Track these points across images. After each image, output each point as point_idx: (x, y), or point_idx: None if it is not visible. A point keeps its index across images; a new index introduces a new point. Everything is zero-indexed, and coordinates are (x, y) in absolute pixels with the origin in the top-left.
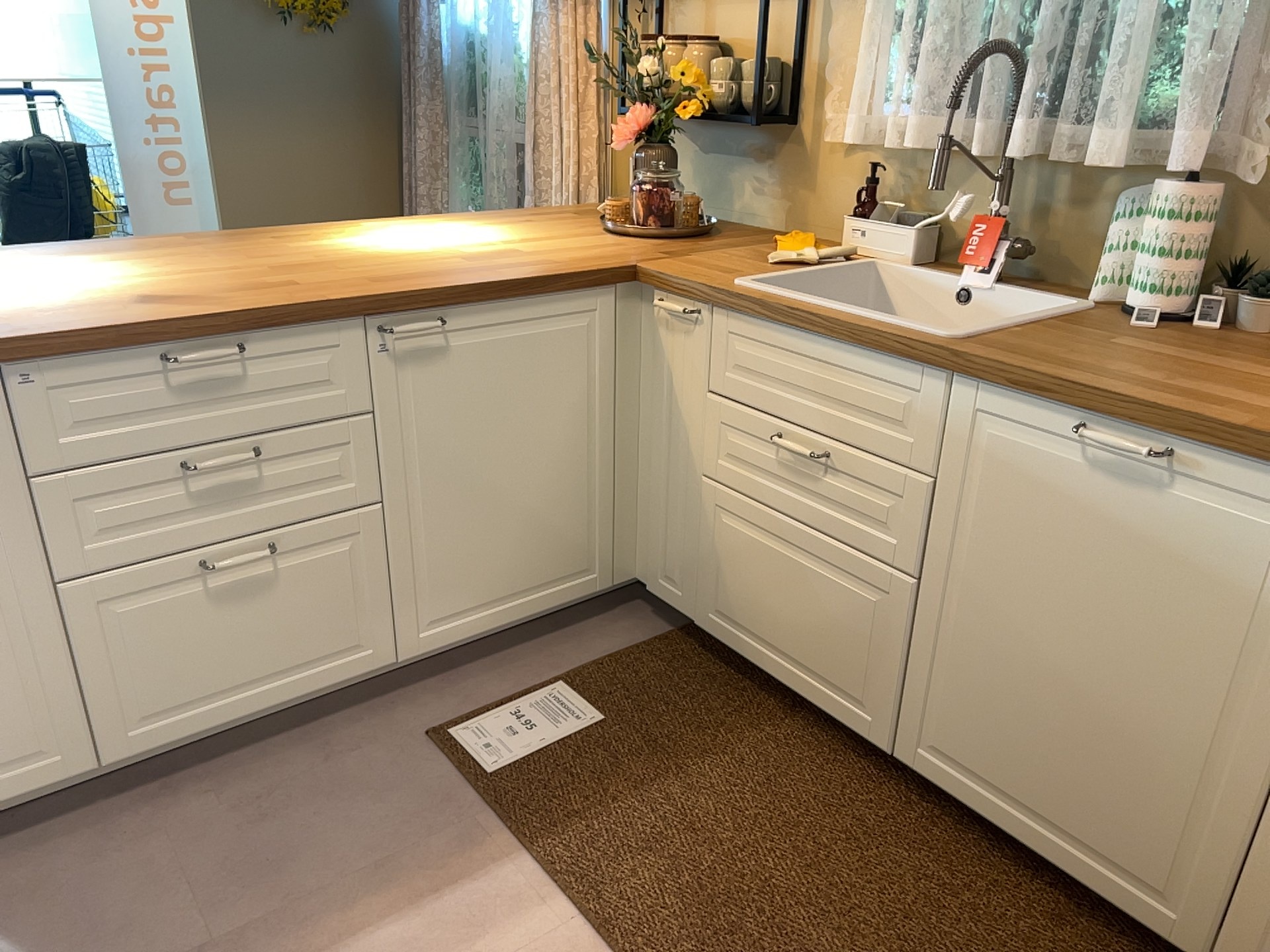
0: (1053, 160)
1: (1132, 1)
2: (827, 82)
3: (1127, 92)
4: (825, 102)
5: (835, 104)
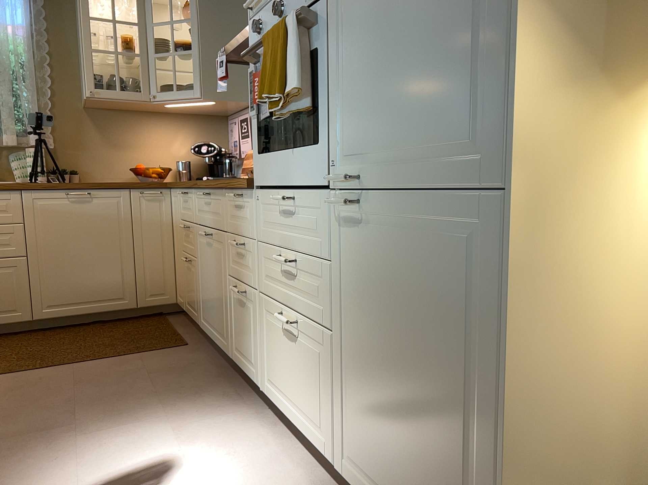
0: None
1: (4, 102)
2: None
3: (14, 125)
4: None
5: None
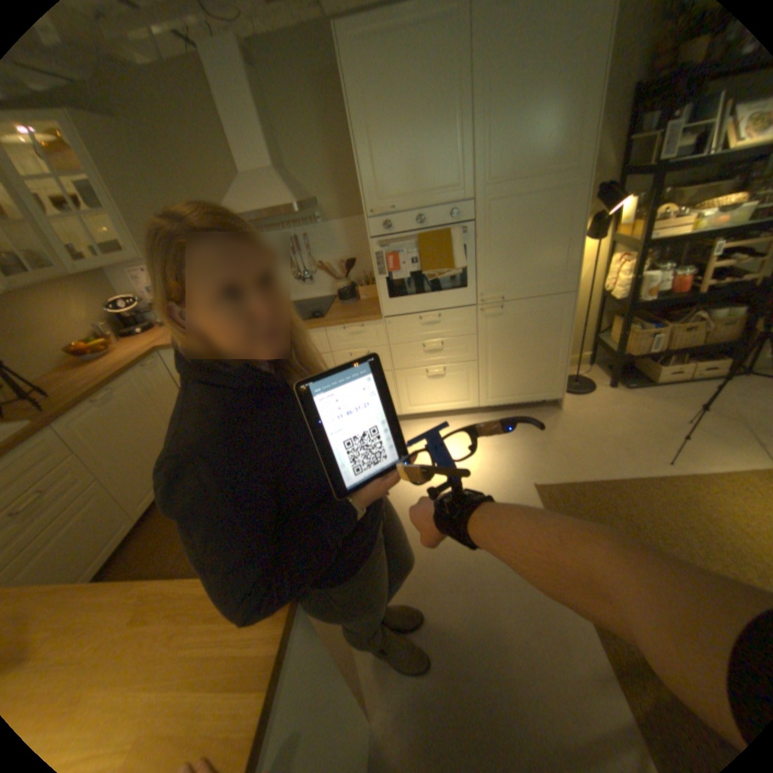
0: None
1: None
2: None
3: None
4: None
5: None
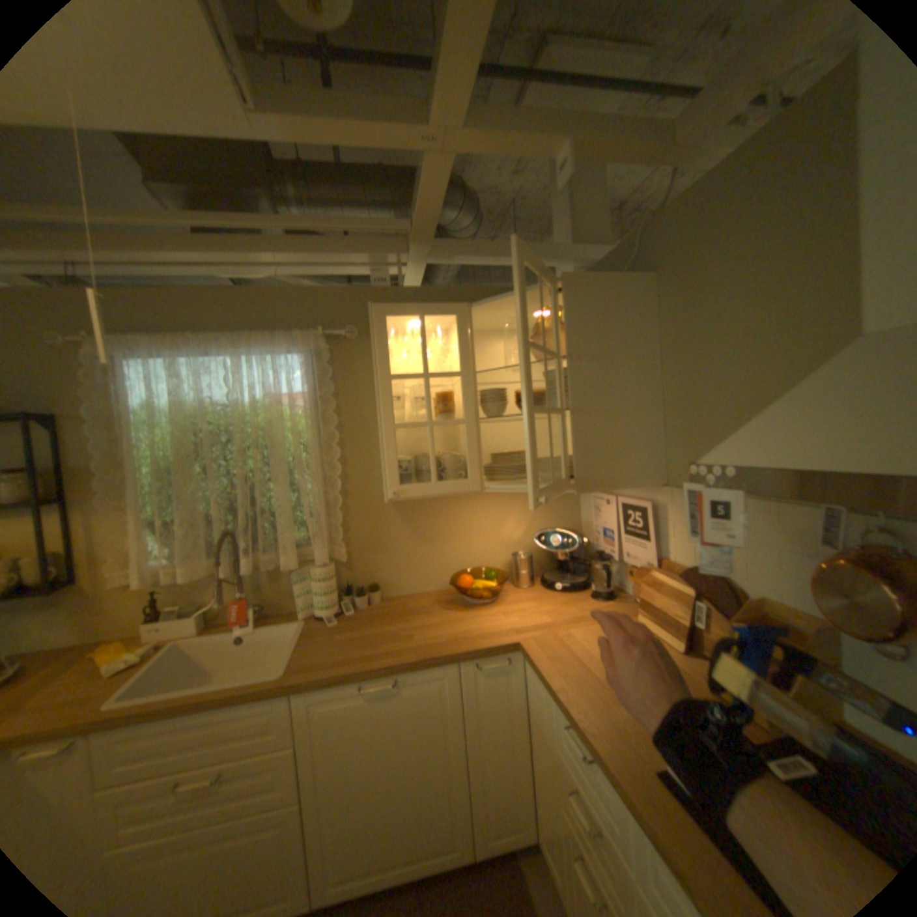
0: (265, 570)
1: (280, 507)
2: (99, 556)
3: (292, 540)
4: (100, 567)
5: (111, 567)
